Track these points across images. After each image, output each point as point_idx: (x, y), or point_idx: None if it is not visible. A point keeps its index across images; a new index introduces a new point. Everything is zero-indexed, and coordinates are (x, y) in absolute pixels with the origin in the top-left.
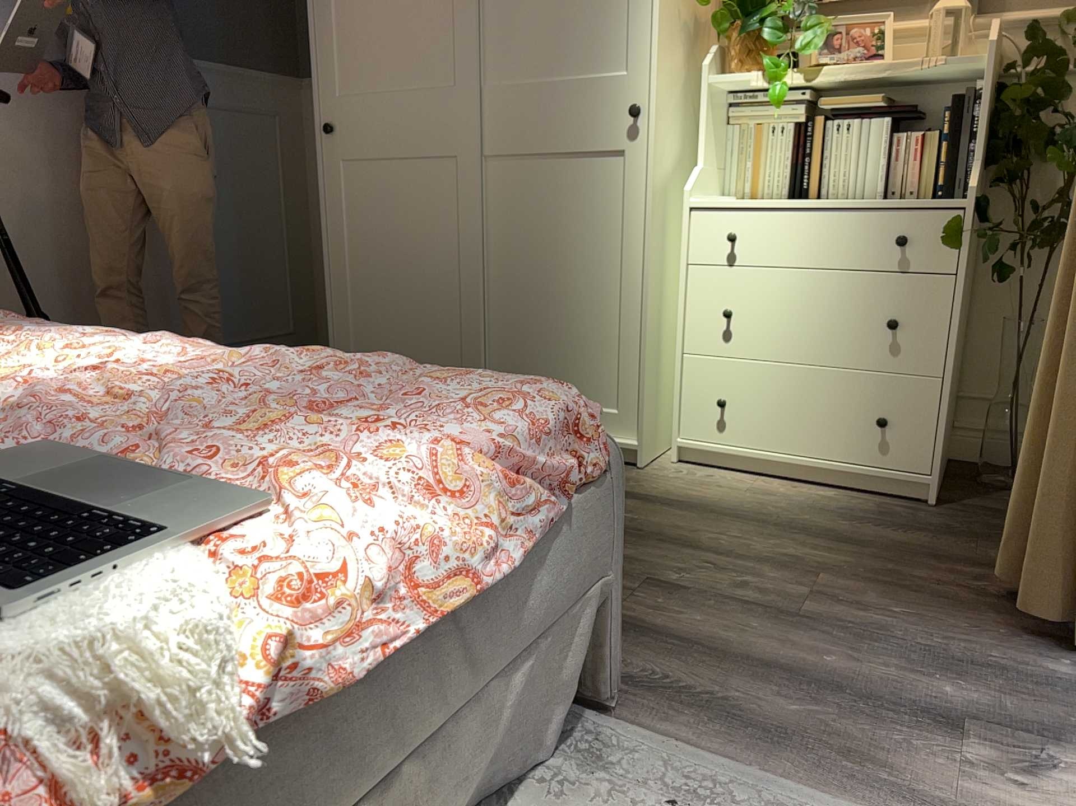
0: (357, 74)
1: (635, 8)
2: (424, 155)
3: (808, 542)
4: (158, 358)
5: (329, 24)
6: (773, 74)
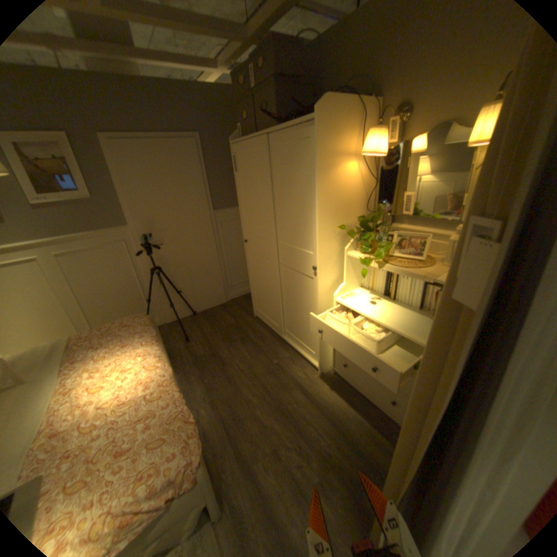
0: (250, 227)
1: (314, 233)
2: (266, 258)
3: (343, 445)
4: (133, 383)
5: (243, 211)
6: (366, 263)
